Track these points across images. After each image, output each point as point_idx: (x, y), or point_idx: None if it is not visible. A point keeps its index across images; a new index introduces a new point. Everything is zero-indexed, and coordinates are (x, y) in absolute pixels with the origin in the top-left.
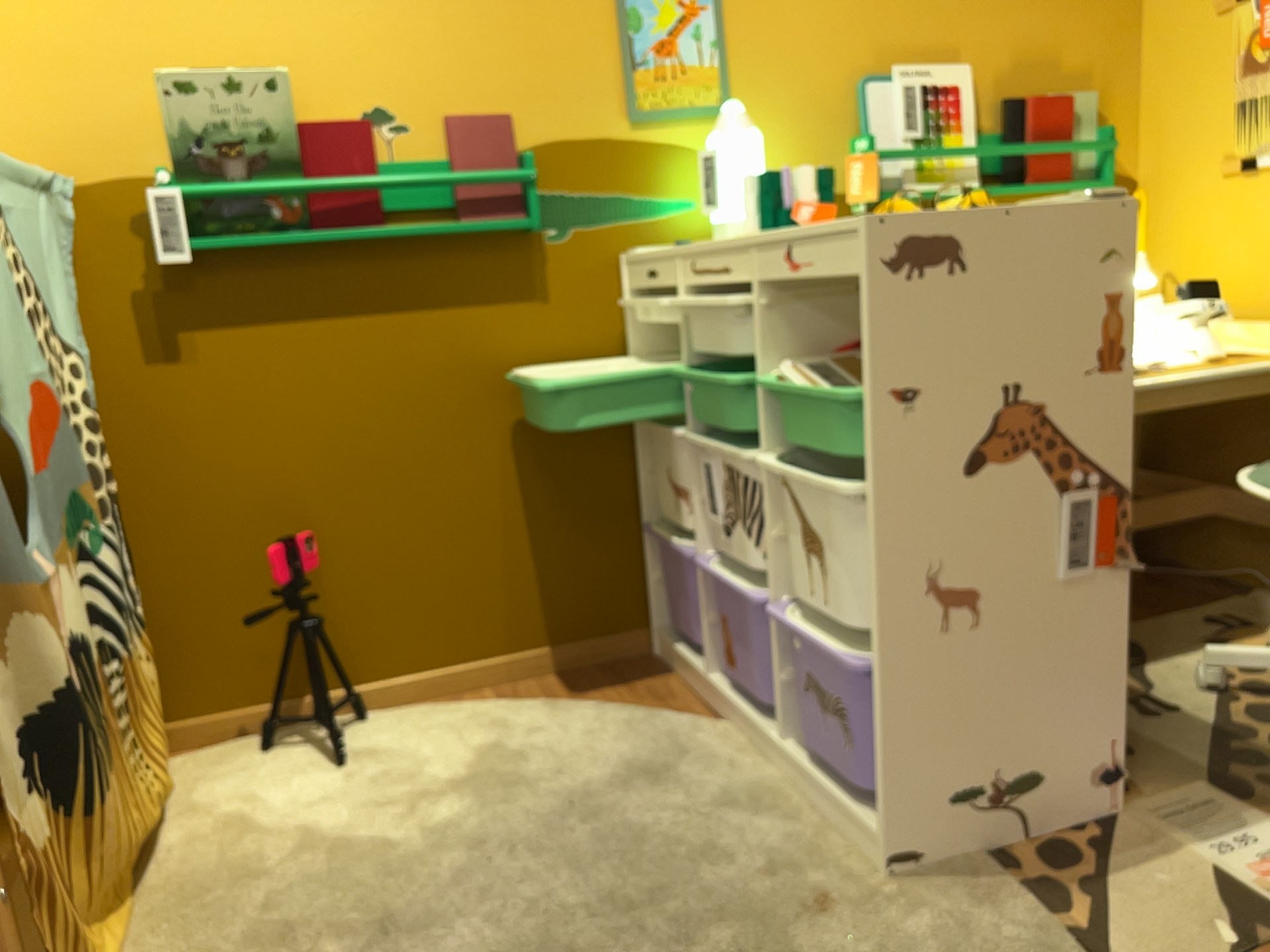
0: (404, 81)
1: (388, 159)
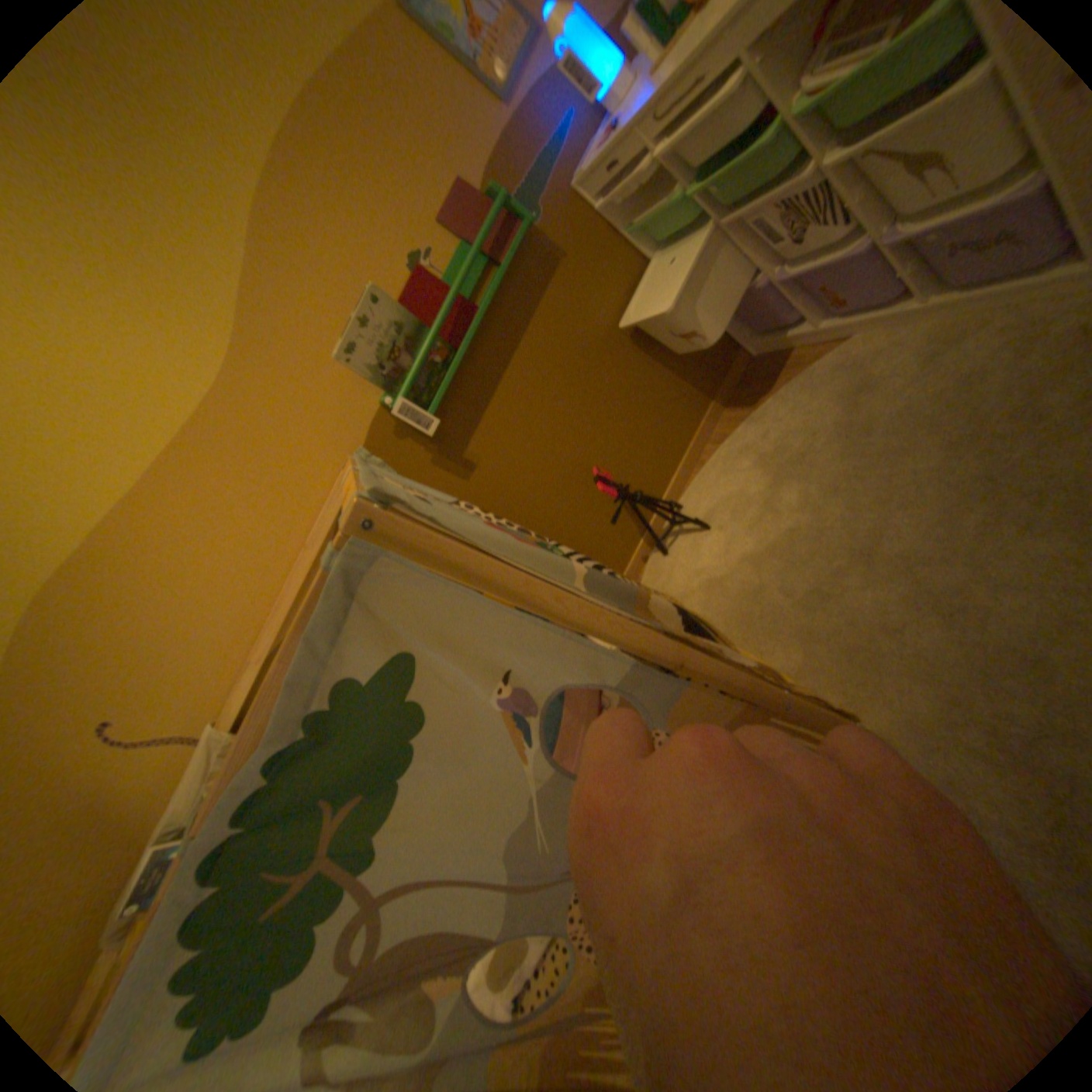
0: (400, 224)
1: (440, 275)
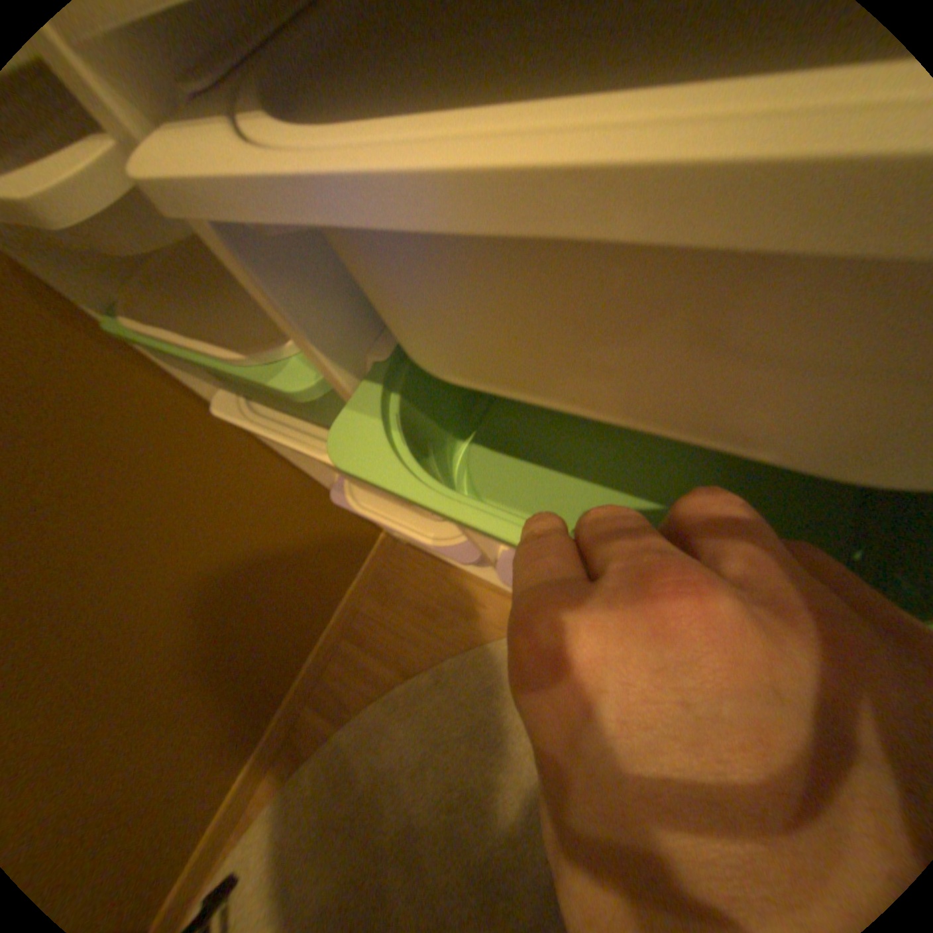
0: None
1: None
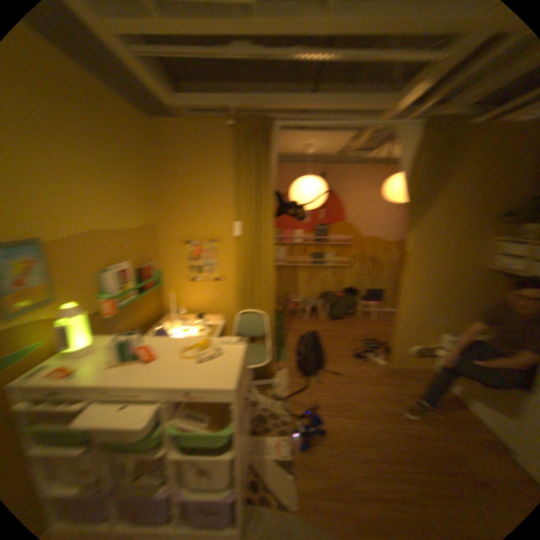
0: None
1: None
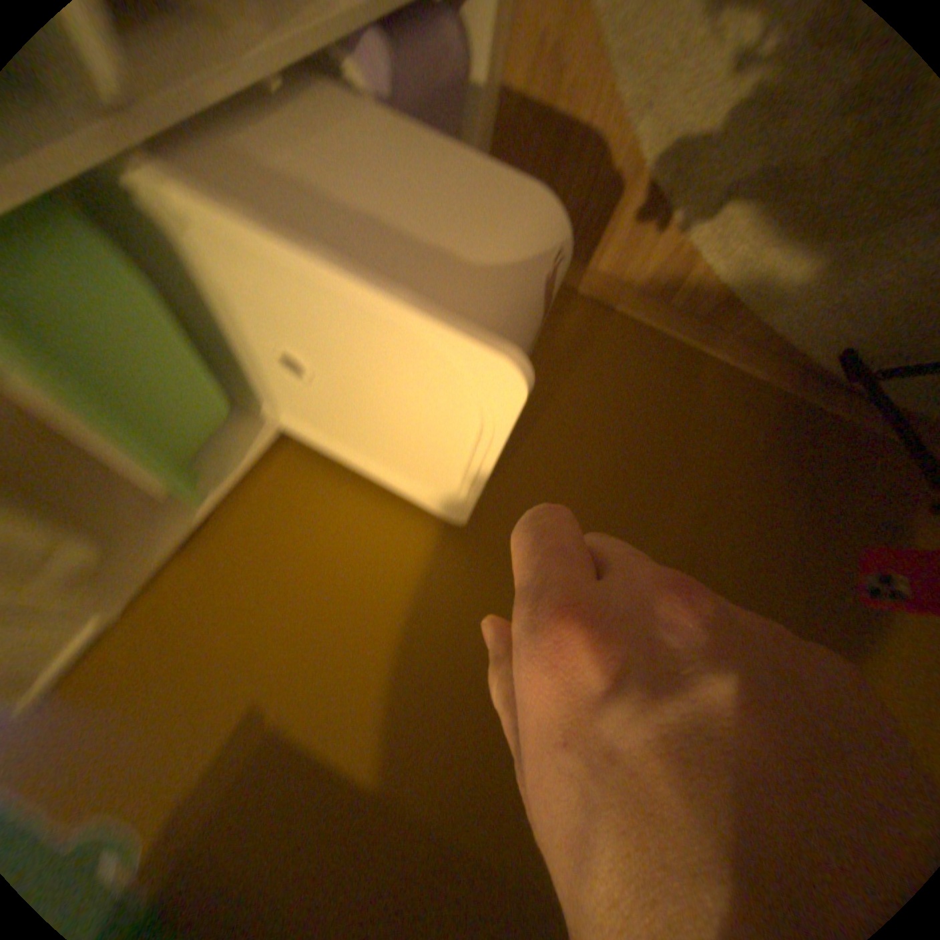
0: None
1: None
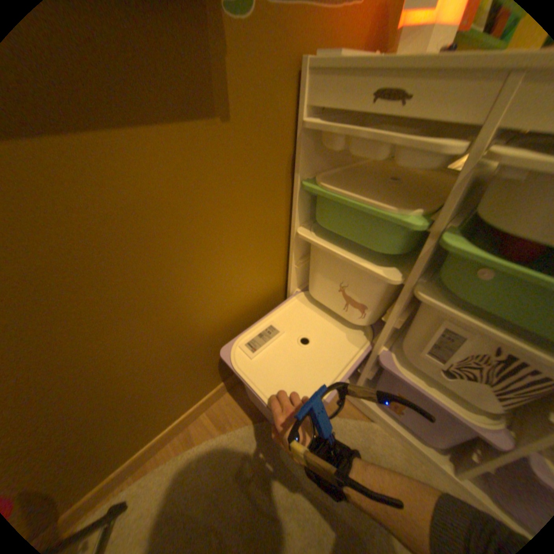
0: None
1: None
